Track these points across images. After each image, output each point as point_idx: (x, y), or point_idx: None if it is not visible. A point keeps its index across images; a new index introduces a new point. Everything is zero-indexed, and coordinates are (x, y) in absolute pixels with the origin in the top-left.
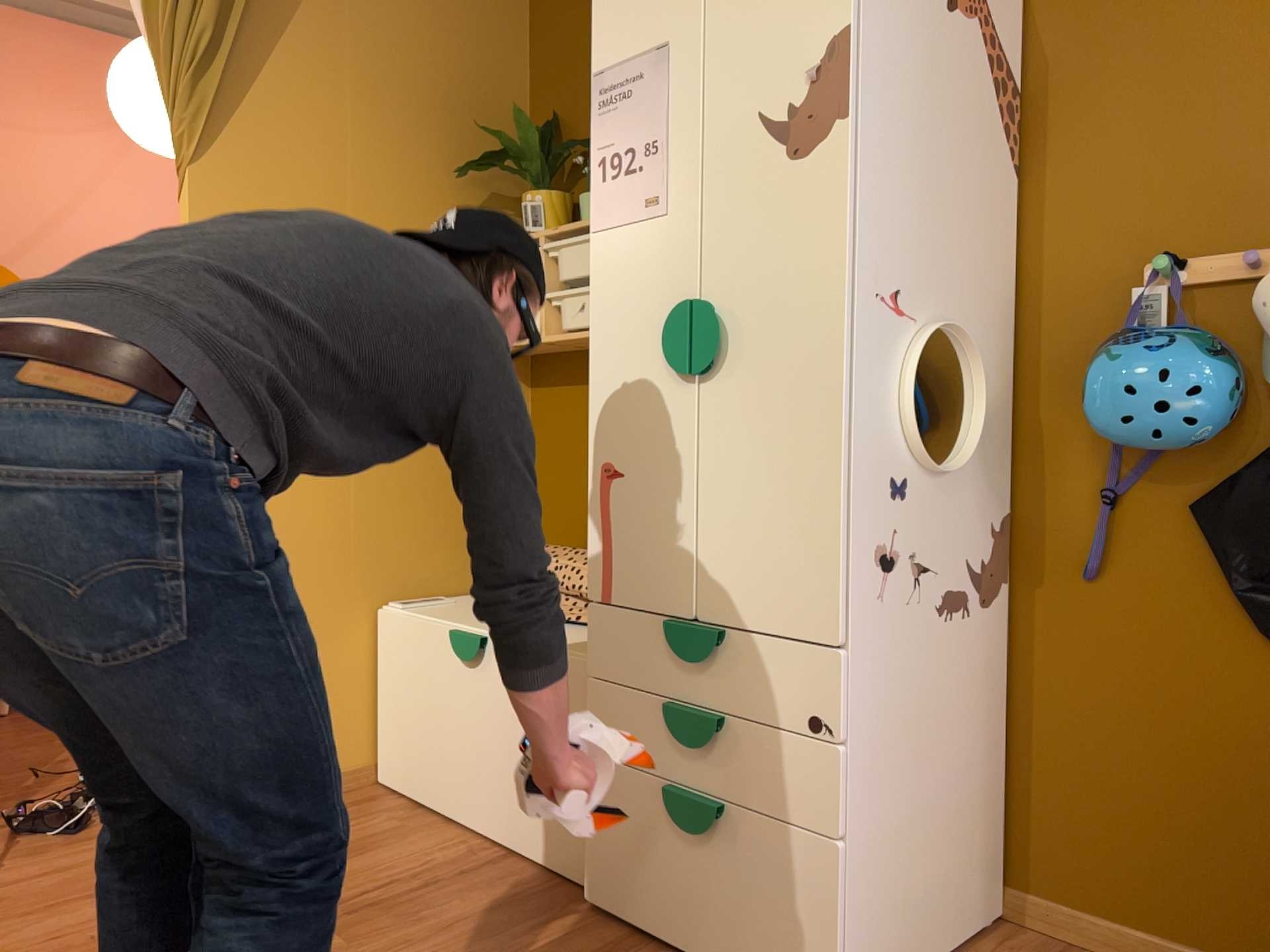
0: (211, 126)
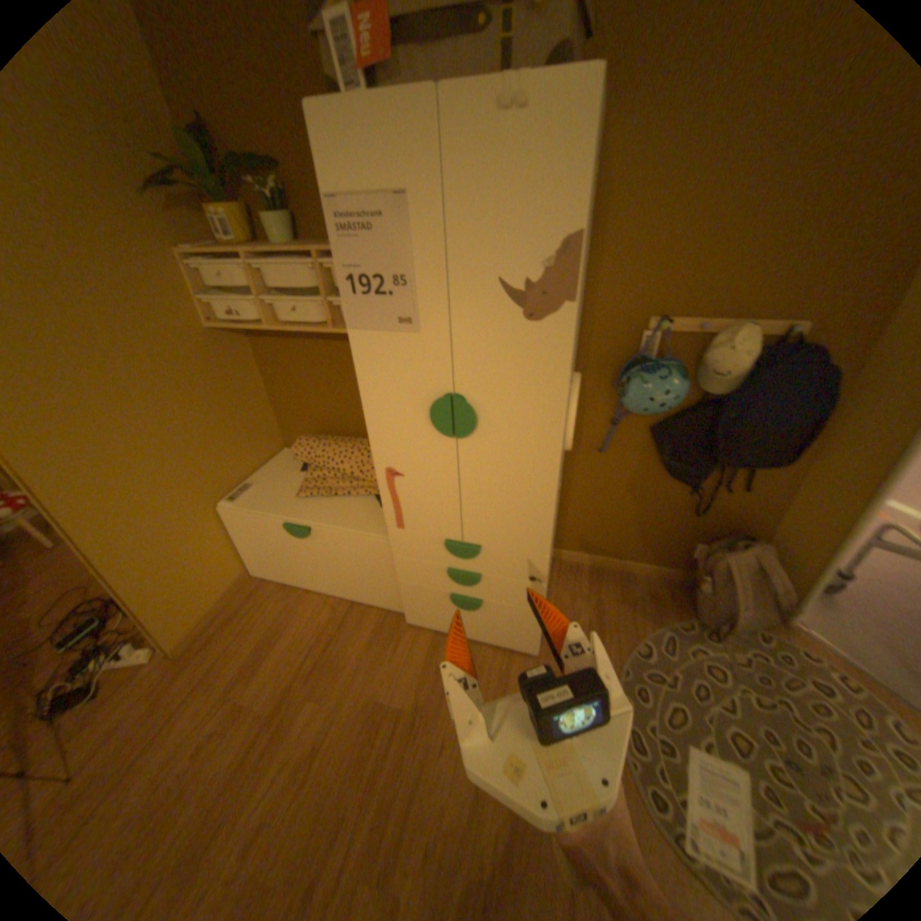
0: None
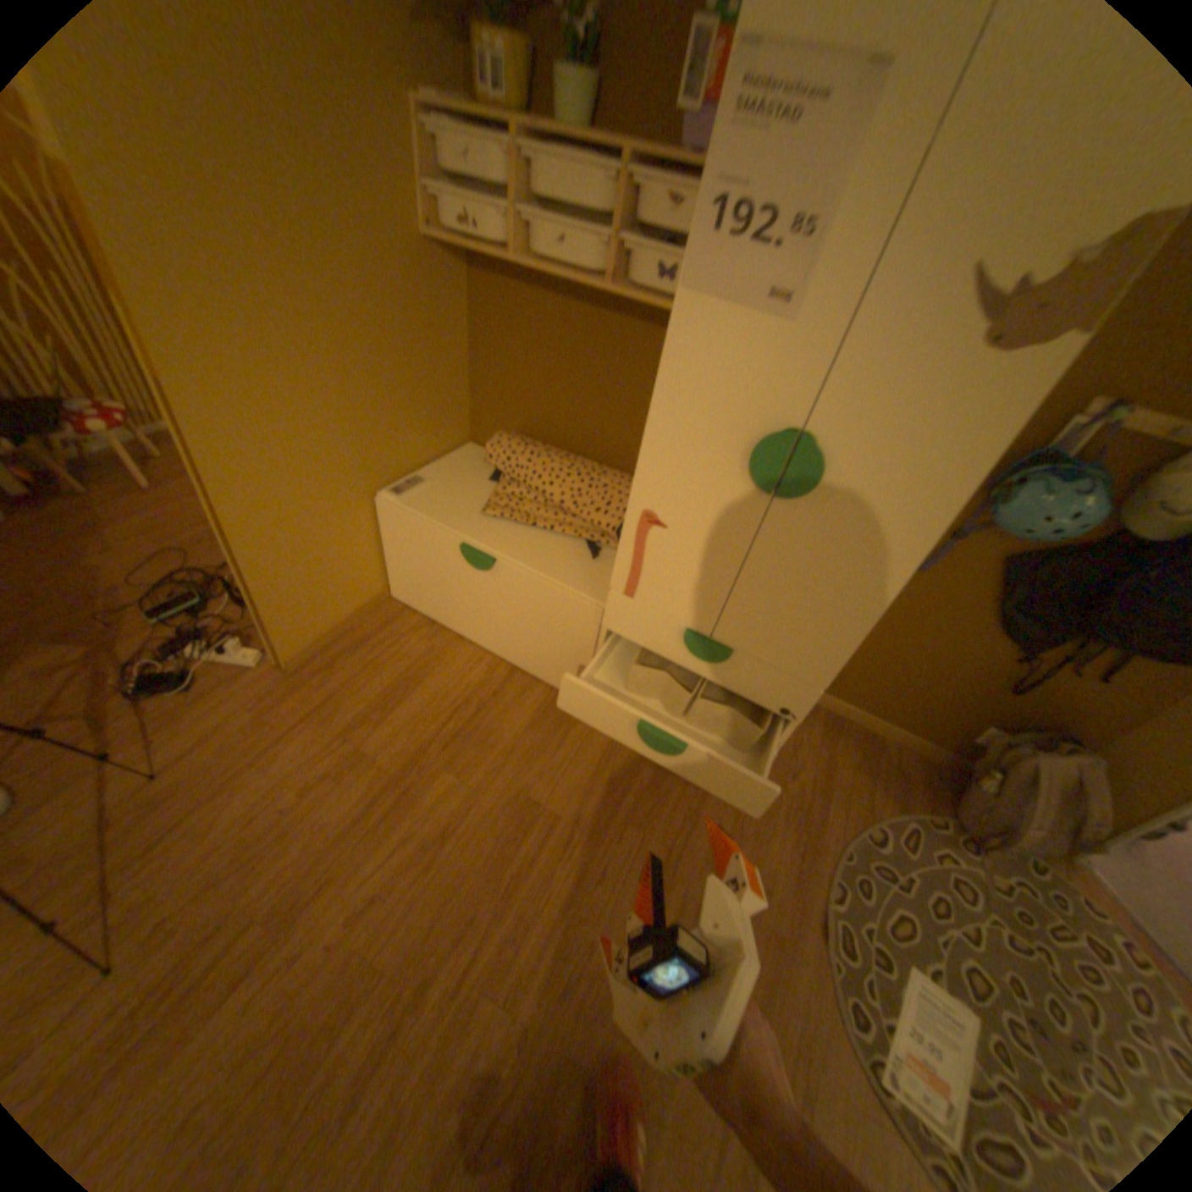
0: None
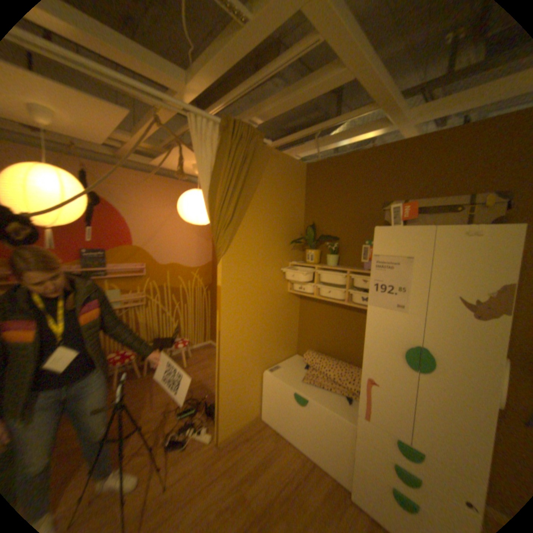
0: (228, 243)
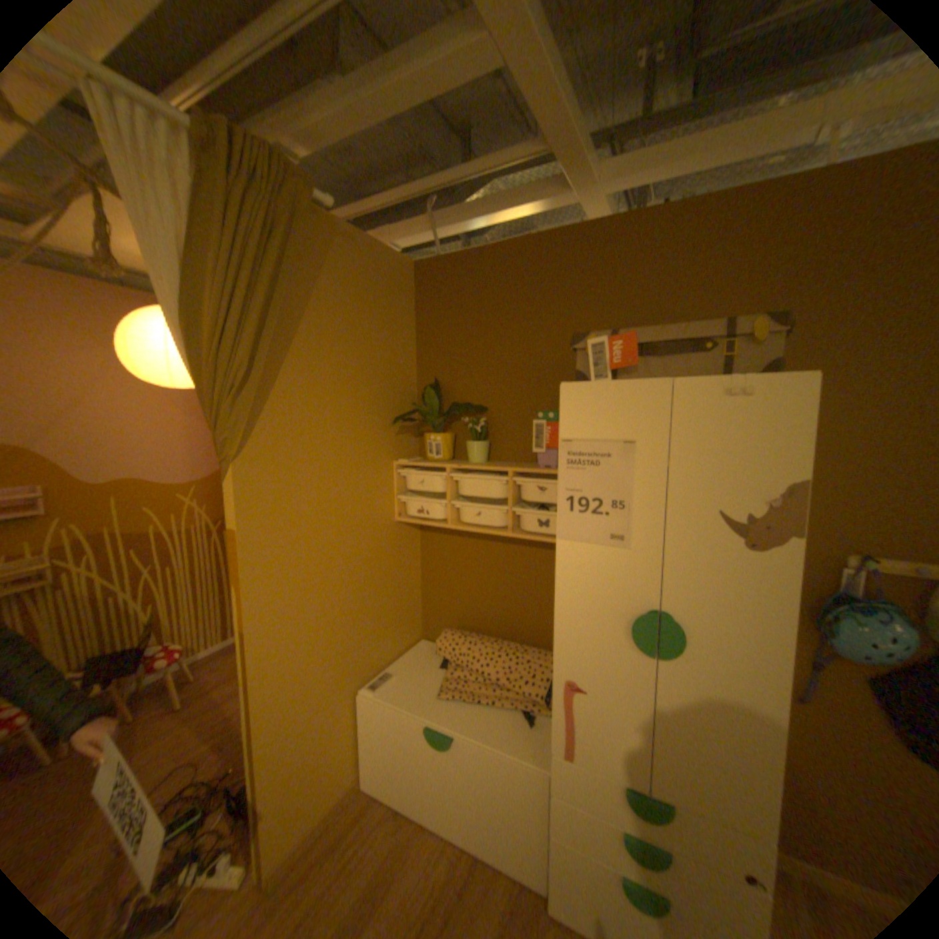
0: (244, 429)
